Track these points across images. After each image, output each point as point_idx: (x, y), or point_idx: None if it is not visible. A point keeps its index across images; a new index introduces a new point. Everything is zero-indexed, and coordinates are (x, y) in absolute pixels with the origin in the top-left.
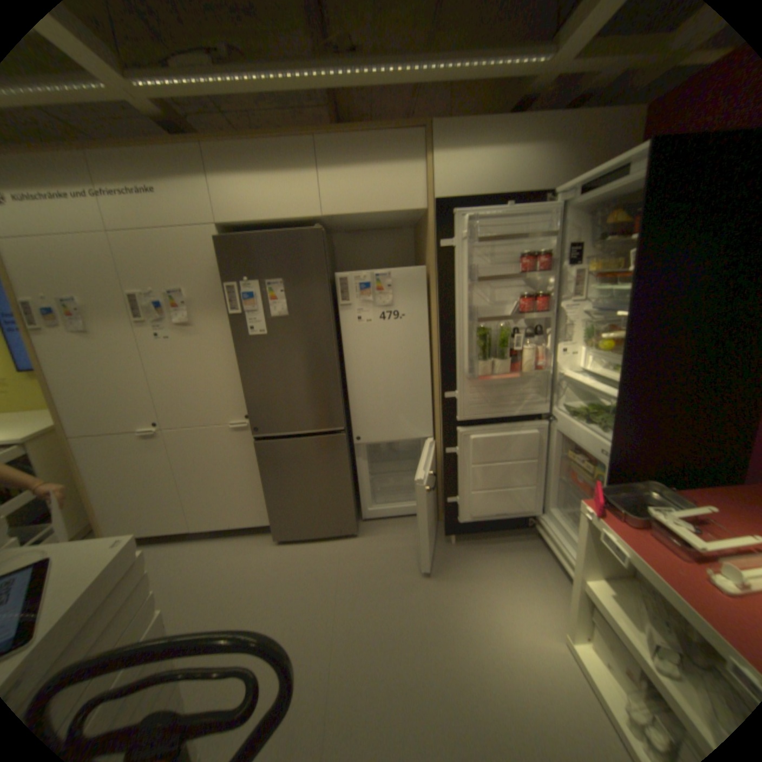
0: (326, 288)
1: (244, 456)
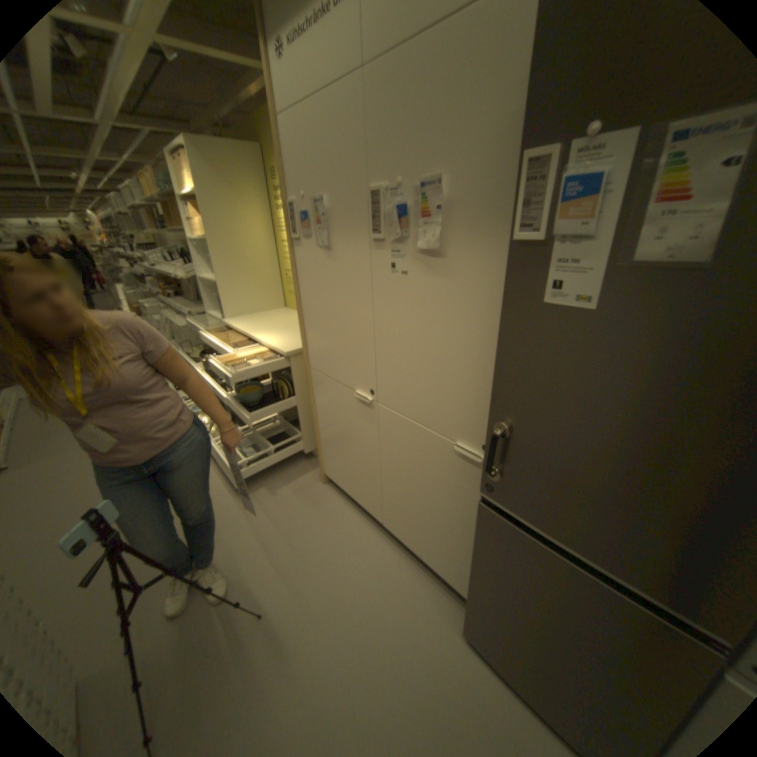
0: None
1: (463, 497)
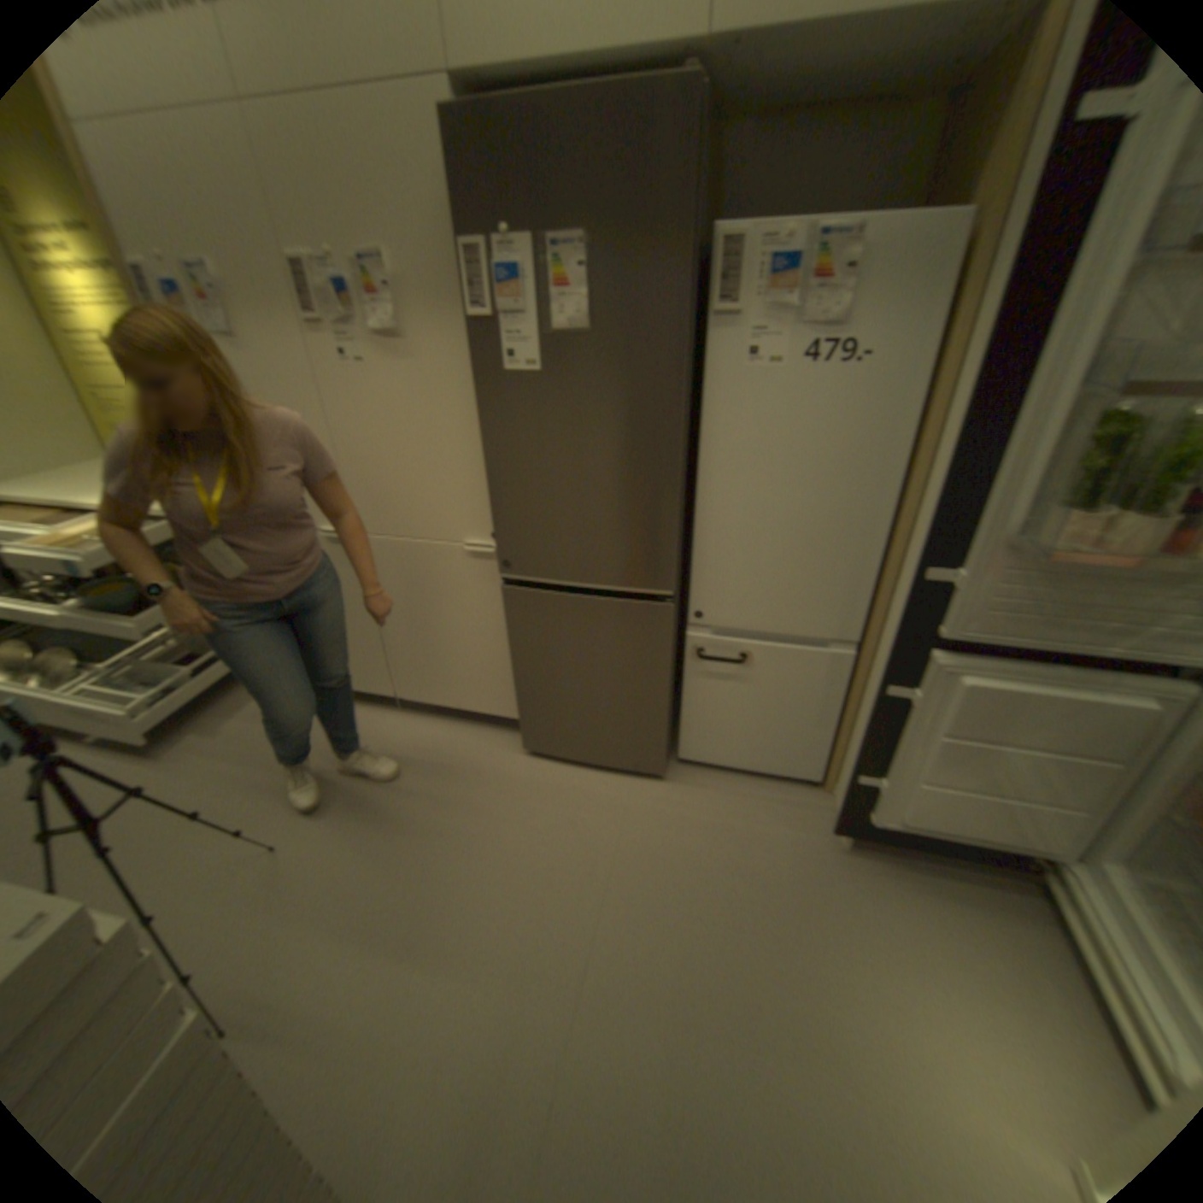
0: (682, 260)
1: (484, 603)
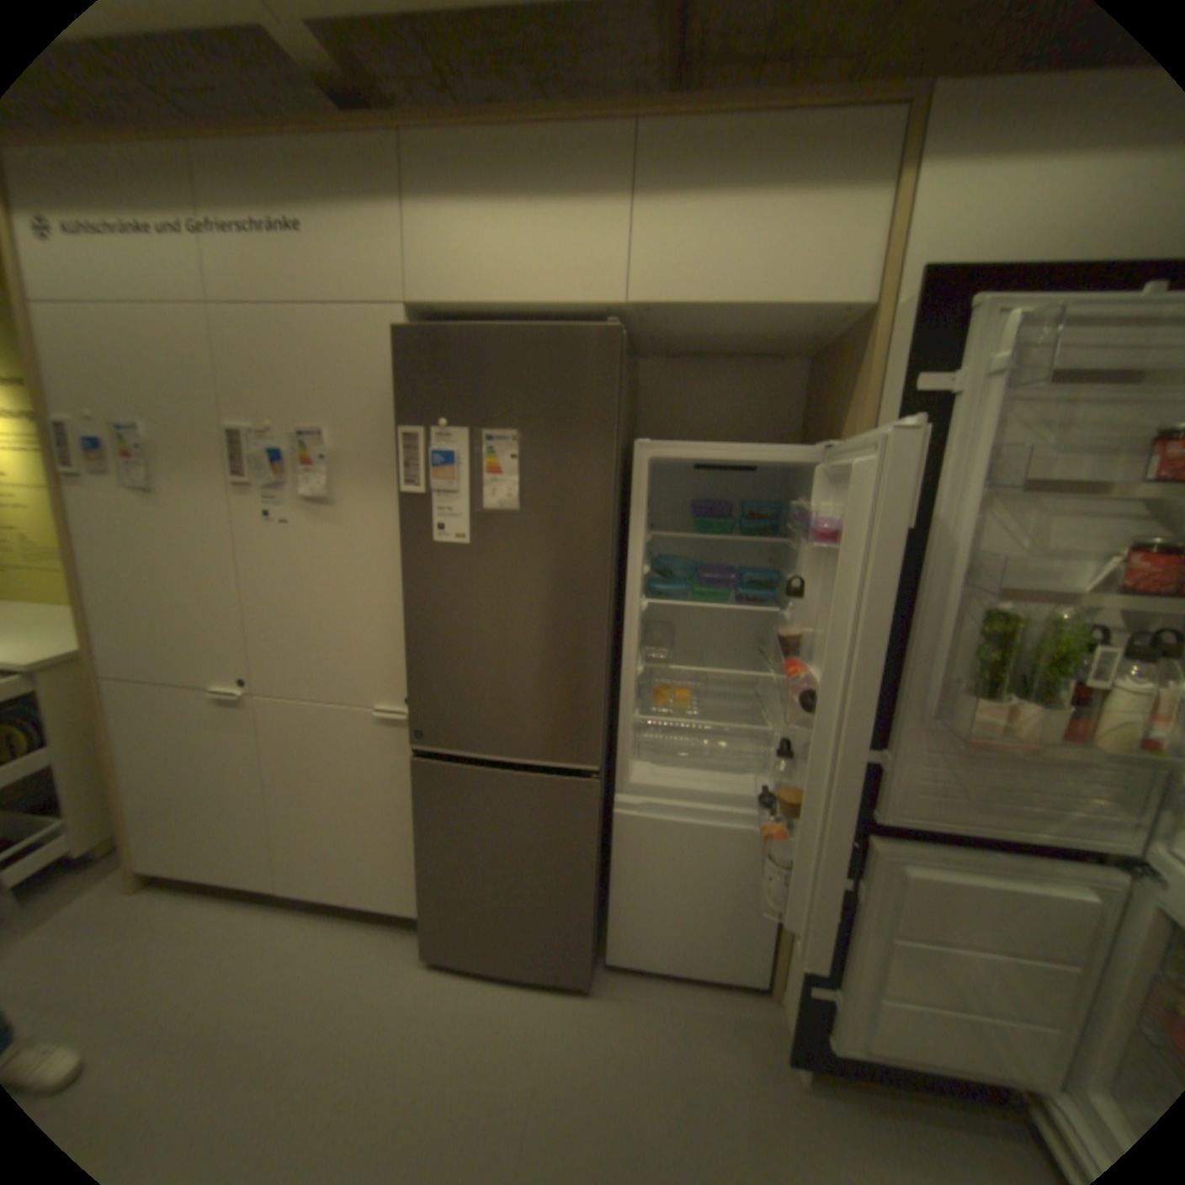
0: (607, 460)
1: (390, 776)
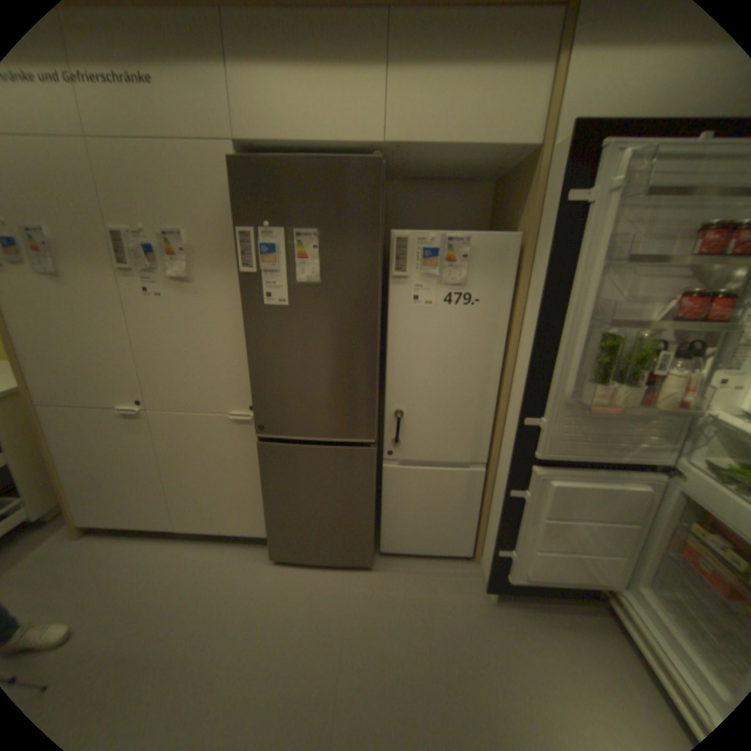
0: (376, 248)
1: (243, 455)
